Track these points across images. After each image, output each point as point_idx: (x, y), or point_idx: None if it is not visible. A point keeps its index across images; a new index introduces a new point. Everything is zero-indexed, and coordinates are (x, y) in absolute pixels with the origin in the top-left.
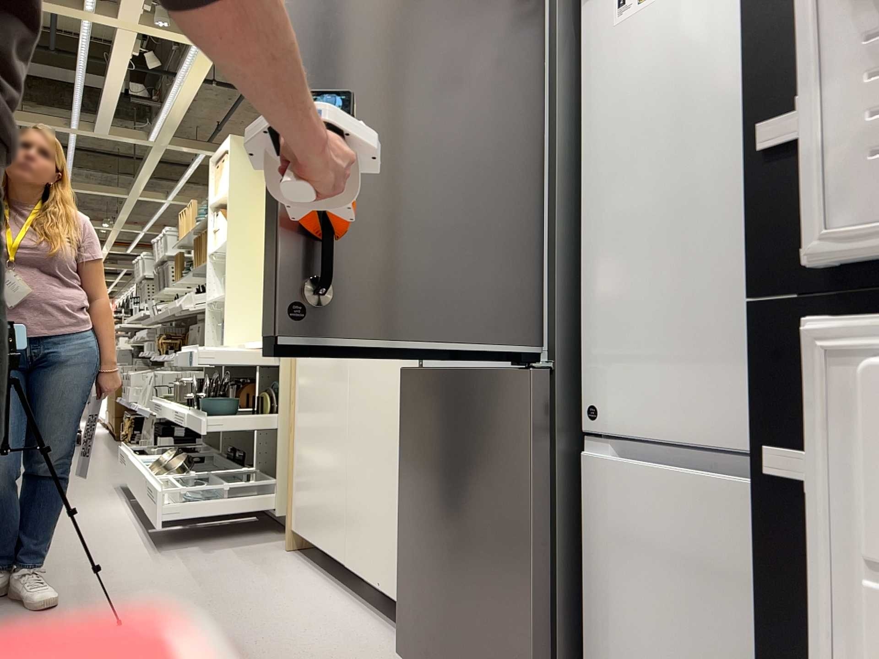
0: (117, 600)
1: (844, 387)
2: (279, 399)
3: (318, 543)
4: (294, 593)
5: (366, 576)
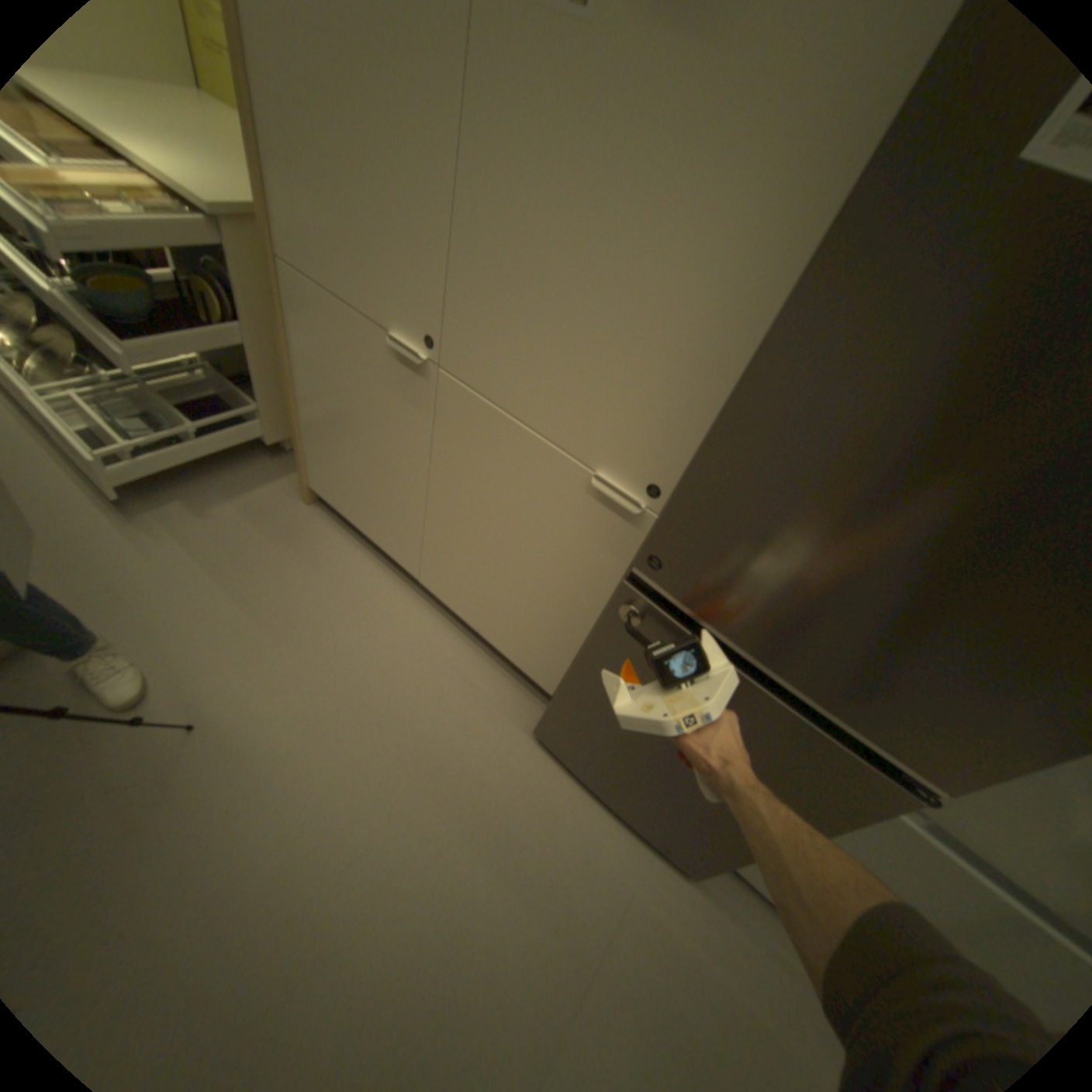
0: (146, 658)
1: None
2: (233, 291)
3: (367, 531)
4: (365, 602)
5: (459, 610)
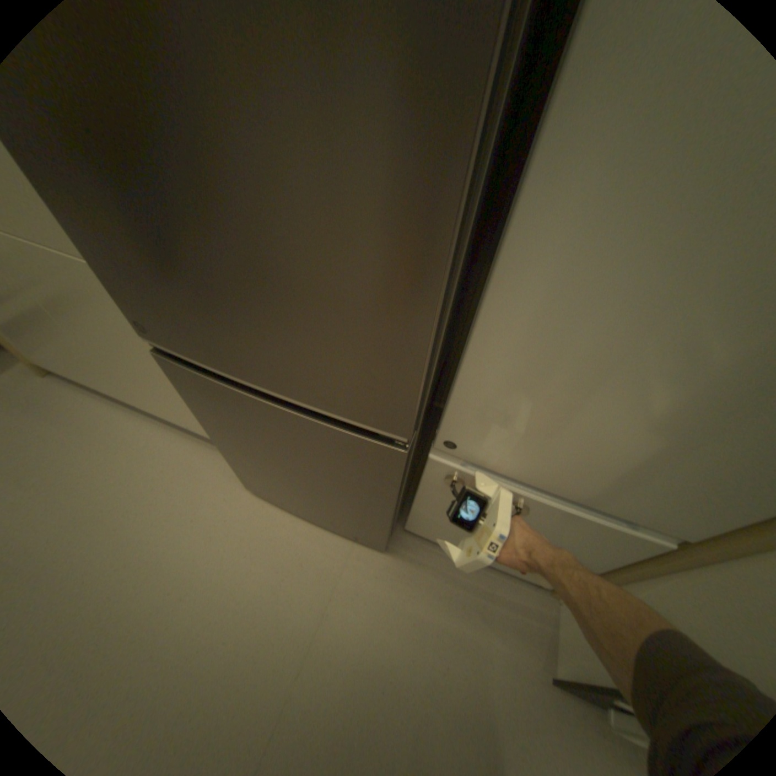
0: None
1: None
2: None
3: (83, 382)
4: (100, 436)
5: (168, 418)
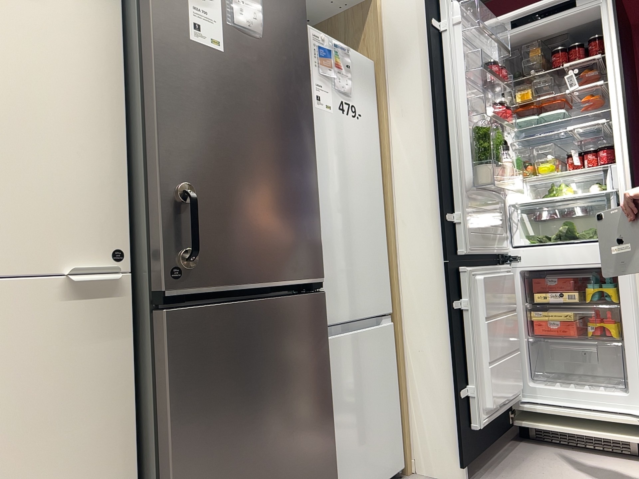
0: None
1: (470, 280)
2: None
3: None
4: None
5: None
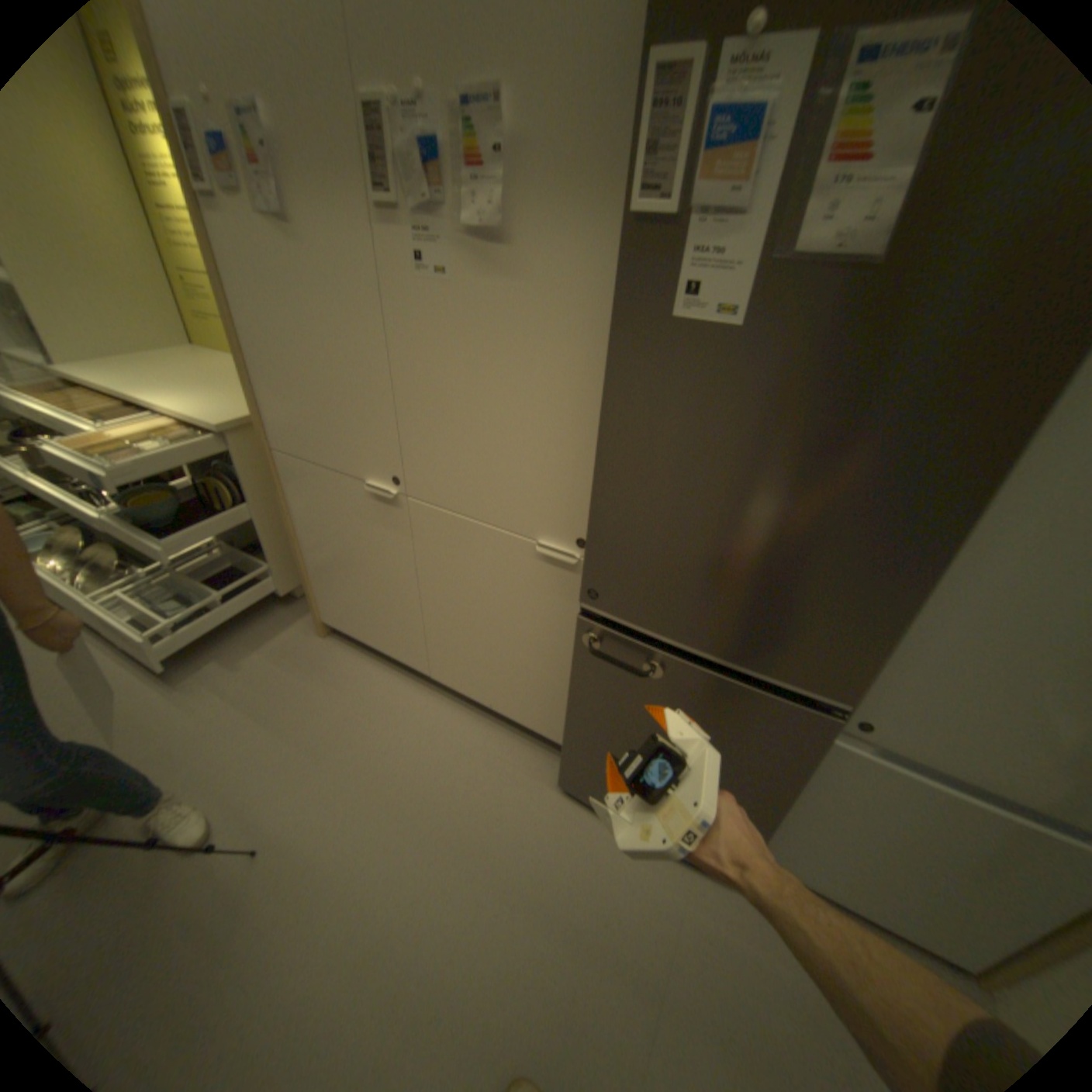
0: (204, 802)
1: None
2: (239, 482)
3: (377, 646)
4: (387, 709)
5: (468, 693)
